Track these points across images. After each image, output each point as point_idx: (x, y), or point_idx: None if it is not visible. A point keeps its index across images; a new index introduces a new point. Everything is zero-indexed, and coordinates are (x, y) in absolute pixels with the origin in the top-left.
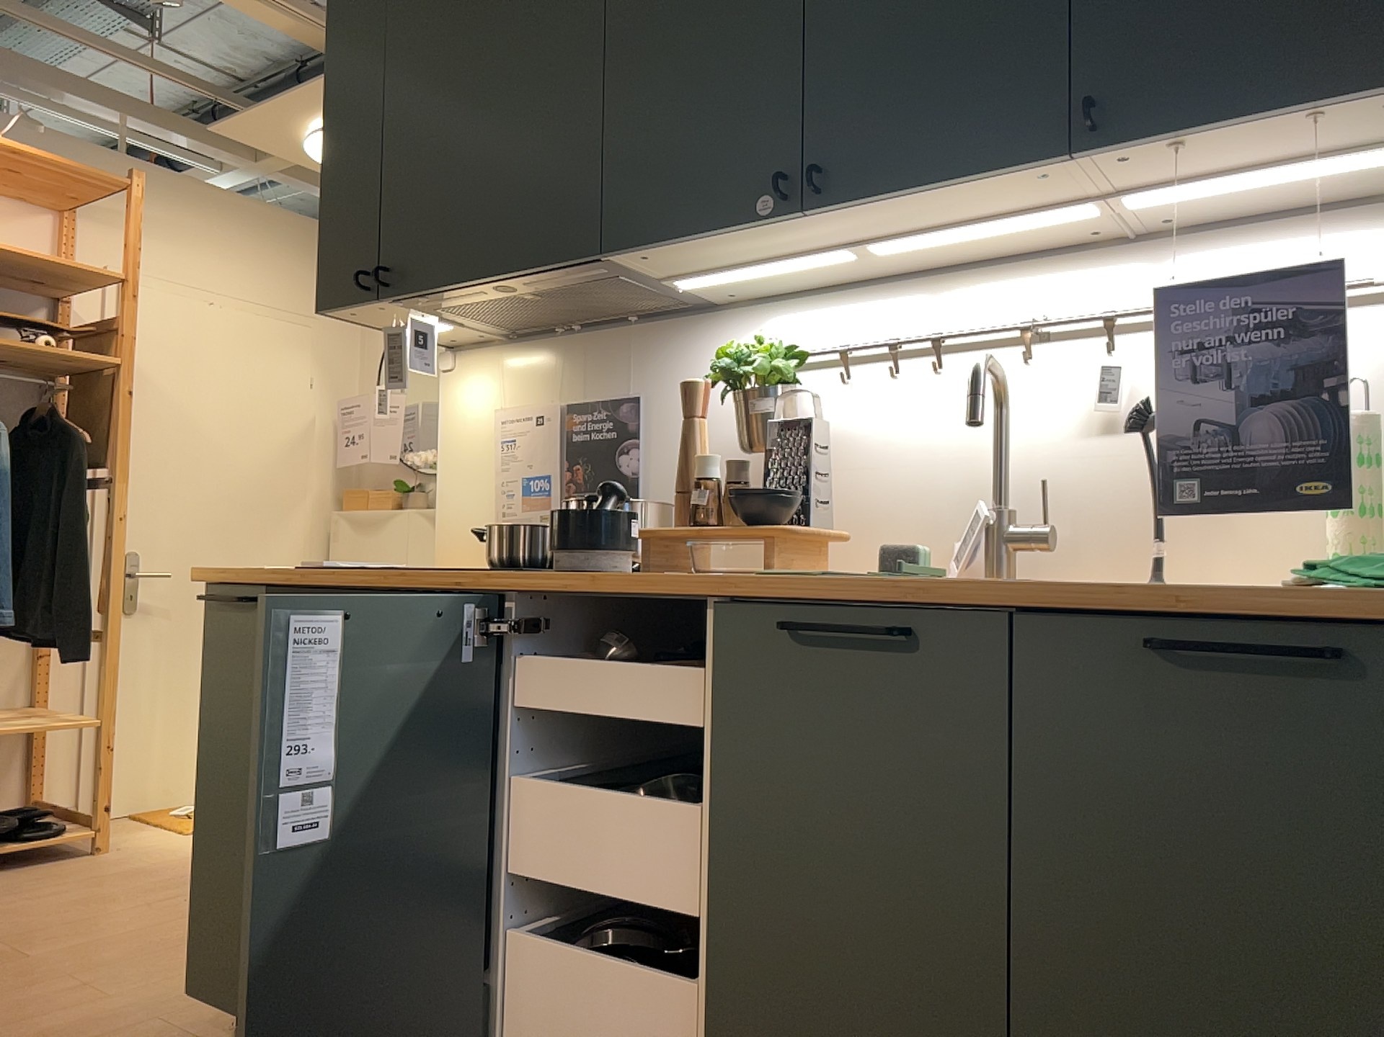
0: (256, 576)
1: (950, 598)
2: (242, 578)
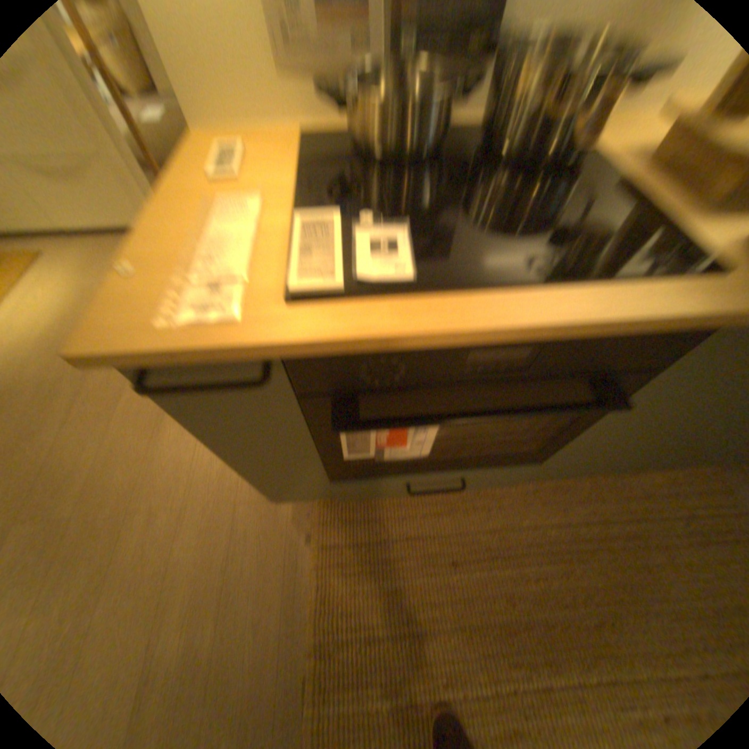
0: (268, 349)
1: None
2: (225, 352)
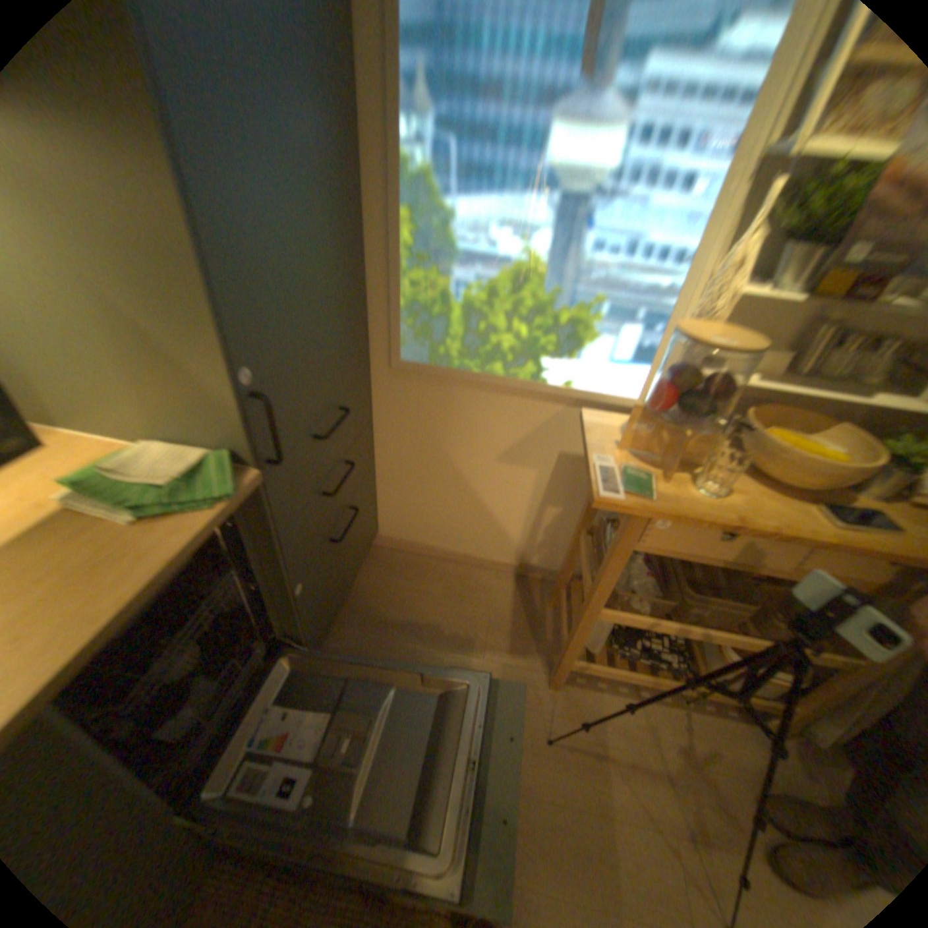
0: None
1: None
2: None
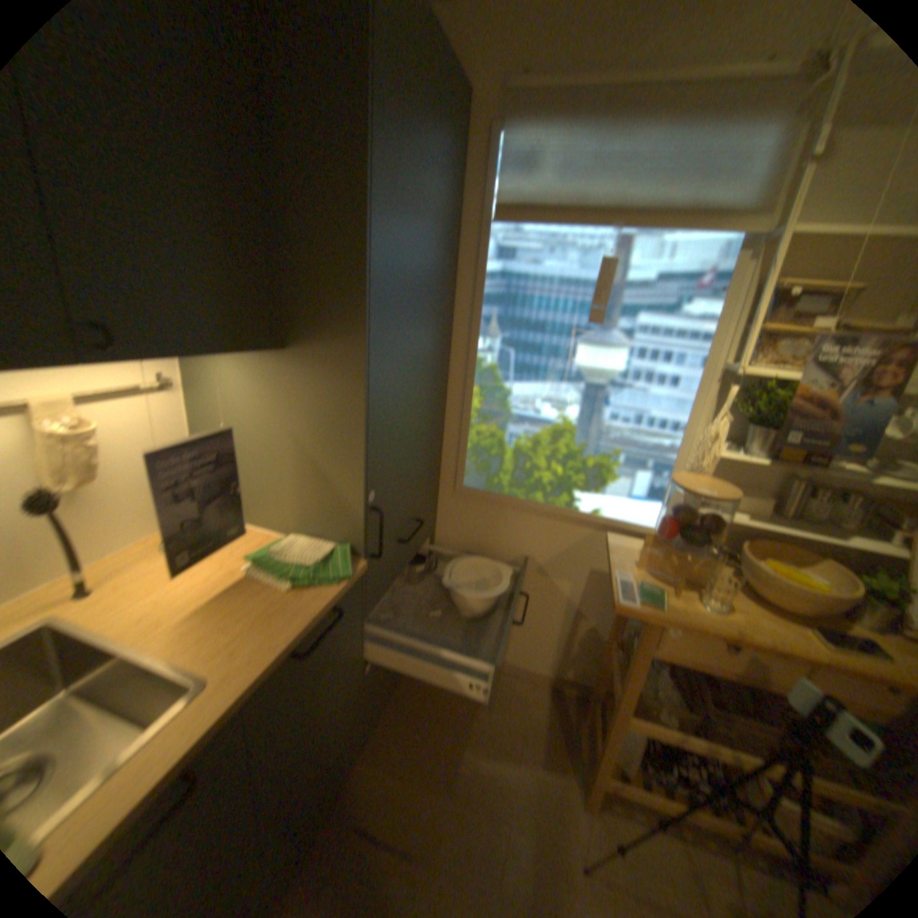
0: None
1: (210, 737)
2: None
